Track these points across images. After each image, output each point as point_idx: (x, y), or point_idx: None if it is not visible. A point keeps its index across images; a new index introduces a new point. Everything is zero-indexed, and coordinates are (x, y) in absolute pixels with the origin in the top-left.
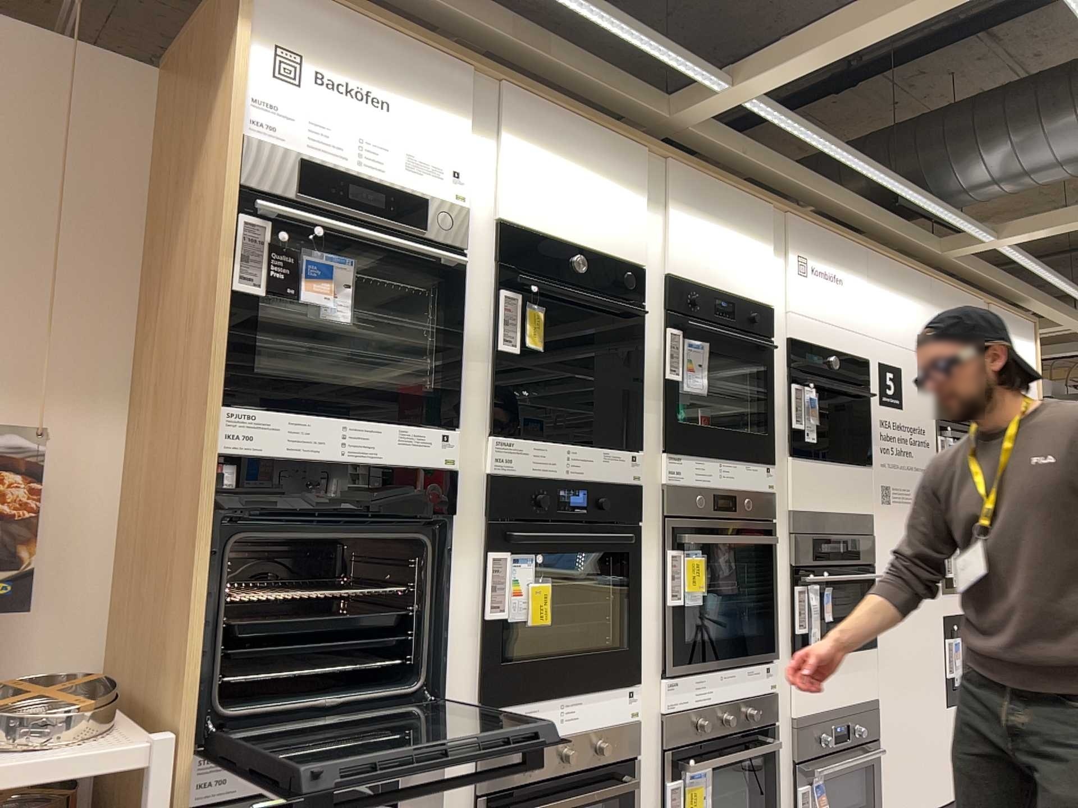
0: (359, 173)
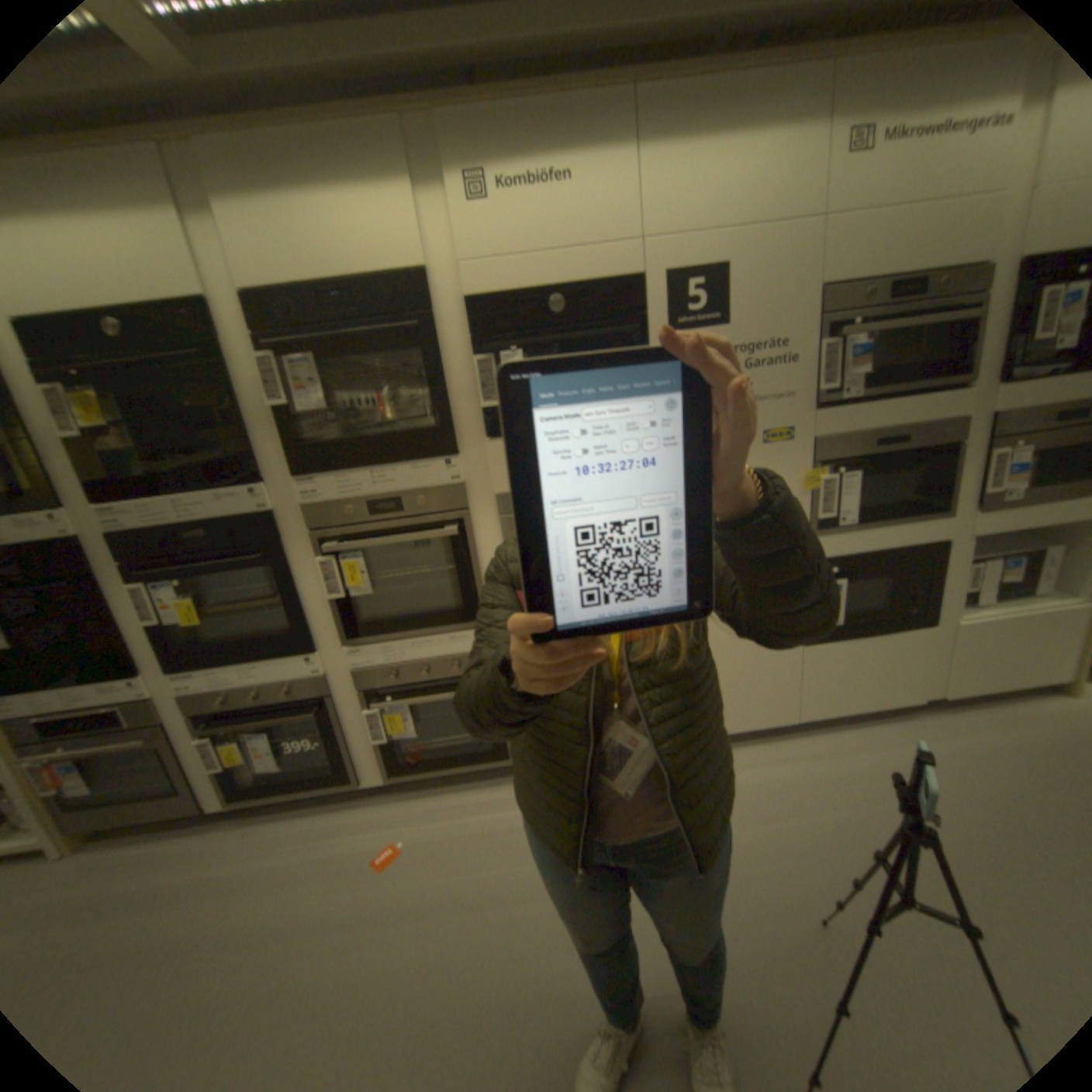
0: None
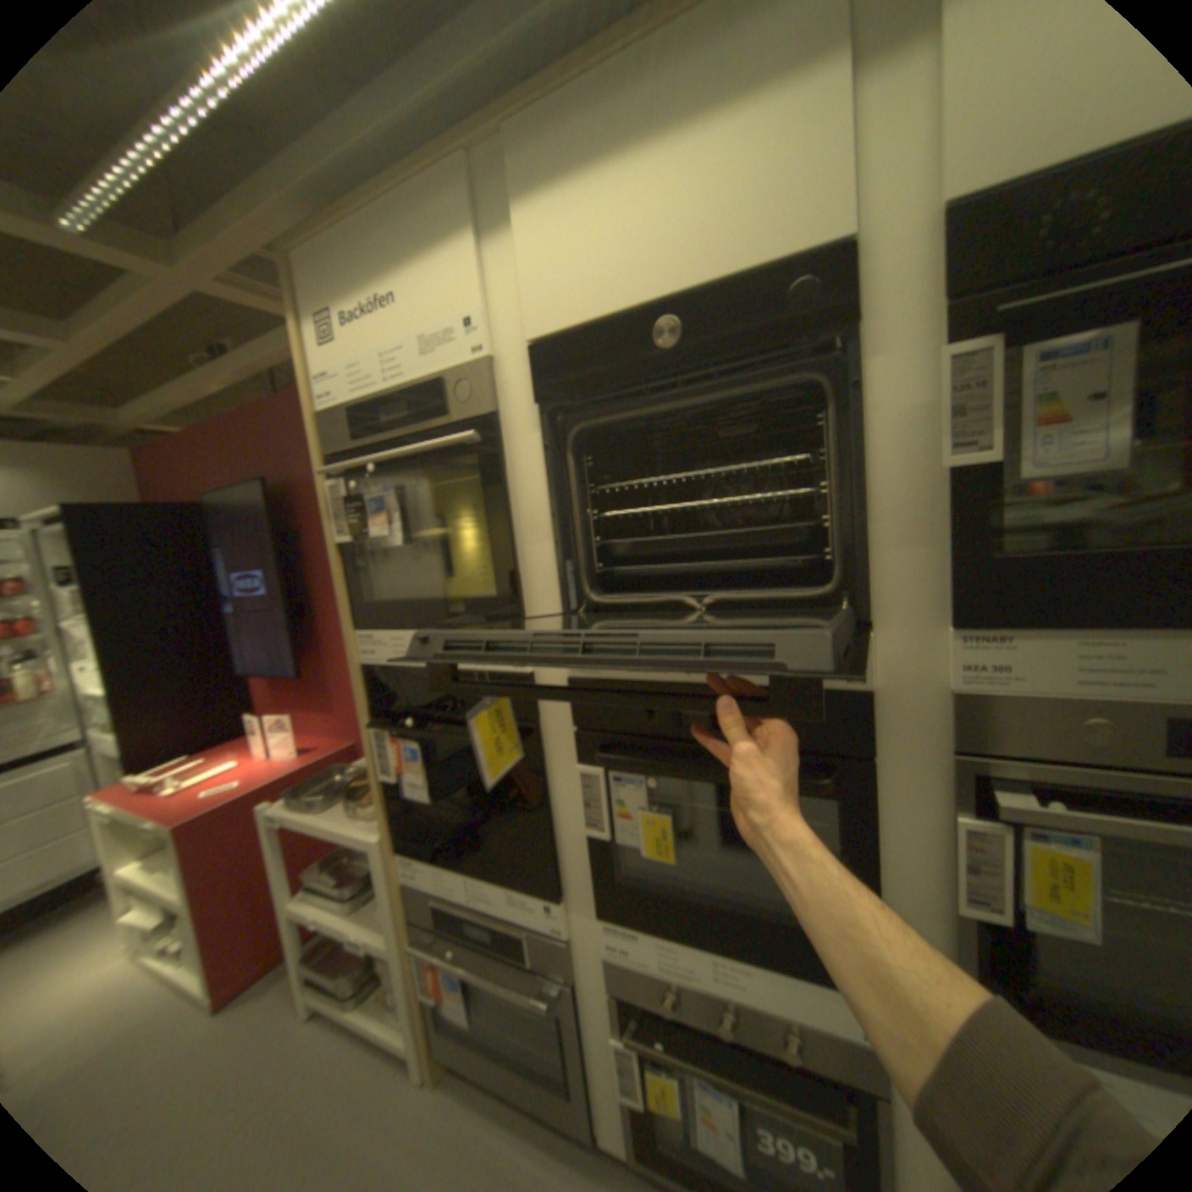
0: (378, 385)
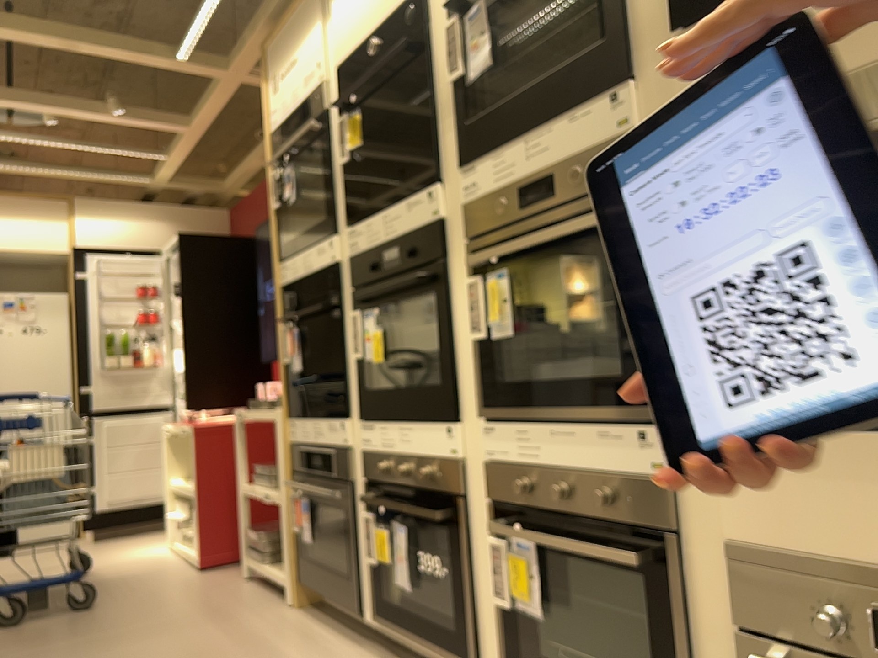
0: (290, 110)
